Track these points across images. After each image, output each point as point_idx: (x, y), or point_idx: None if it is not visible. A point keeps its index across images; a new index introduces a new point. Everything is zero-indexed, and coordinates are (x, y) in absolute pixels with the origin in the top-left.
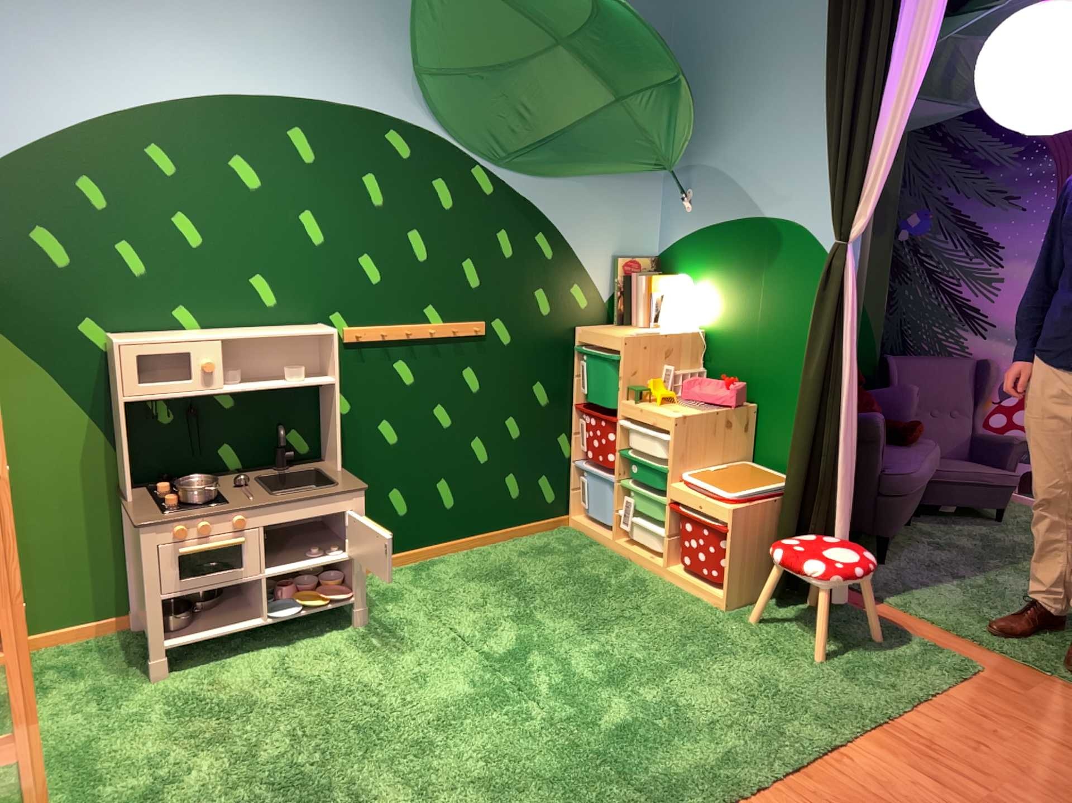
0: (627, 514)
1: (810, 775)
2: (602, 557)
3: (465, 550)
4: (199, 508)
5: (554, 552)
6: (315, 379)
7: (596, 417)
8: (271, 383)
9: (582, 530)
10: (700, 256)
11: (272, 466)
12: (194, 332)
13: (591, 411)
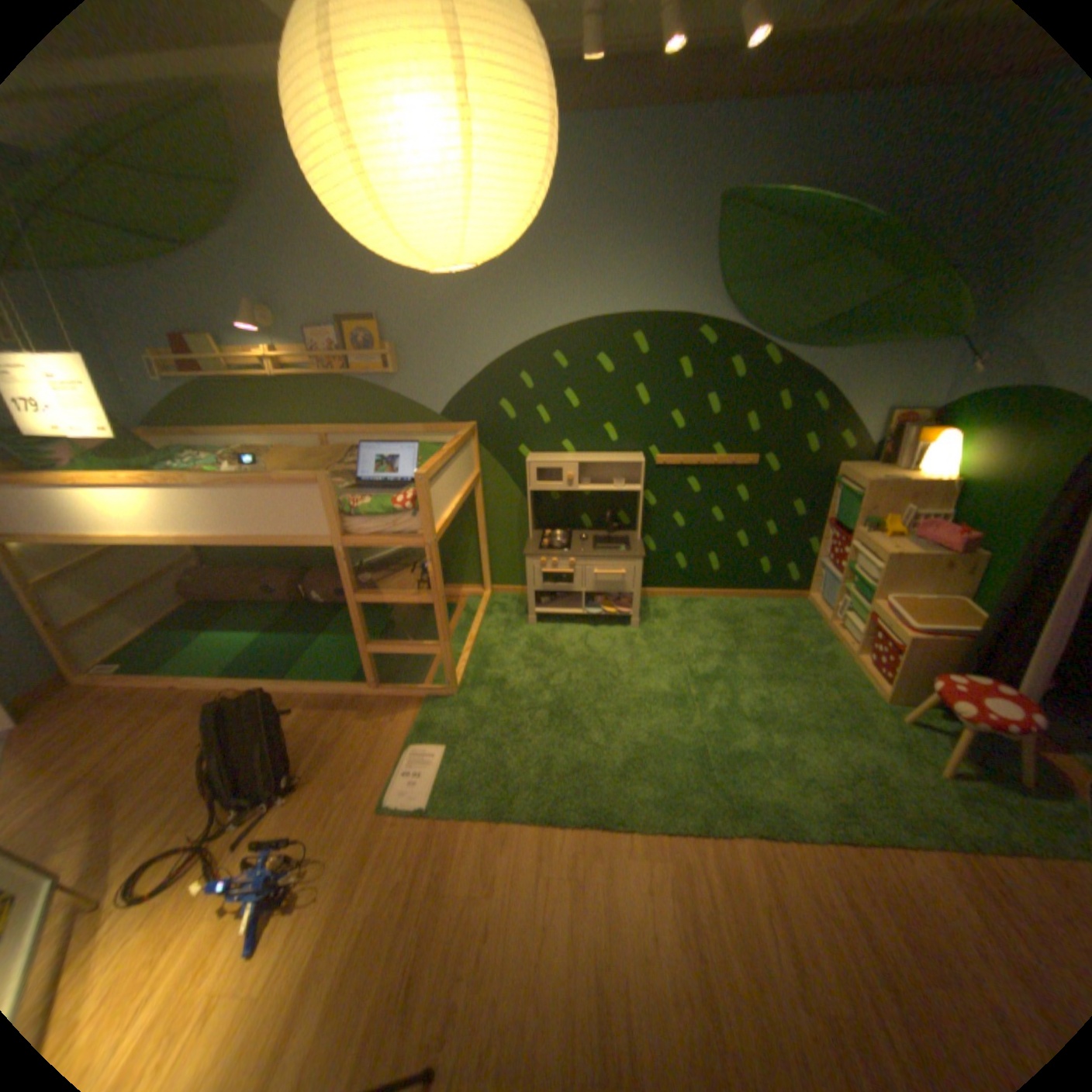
0: (845, 607)
1: (863, 855)
2: (815, 630)
3: (722, 597)
4: (555, 551)
5: (782, 616)
6: (629, 488)
7: (845, 531)
8: (604, 488)
9: (813, 606)
10: (977, 416)
11: (607, 530)
12: (568, 456)
13: (841, 526)
